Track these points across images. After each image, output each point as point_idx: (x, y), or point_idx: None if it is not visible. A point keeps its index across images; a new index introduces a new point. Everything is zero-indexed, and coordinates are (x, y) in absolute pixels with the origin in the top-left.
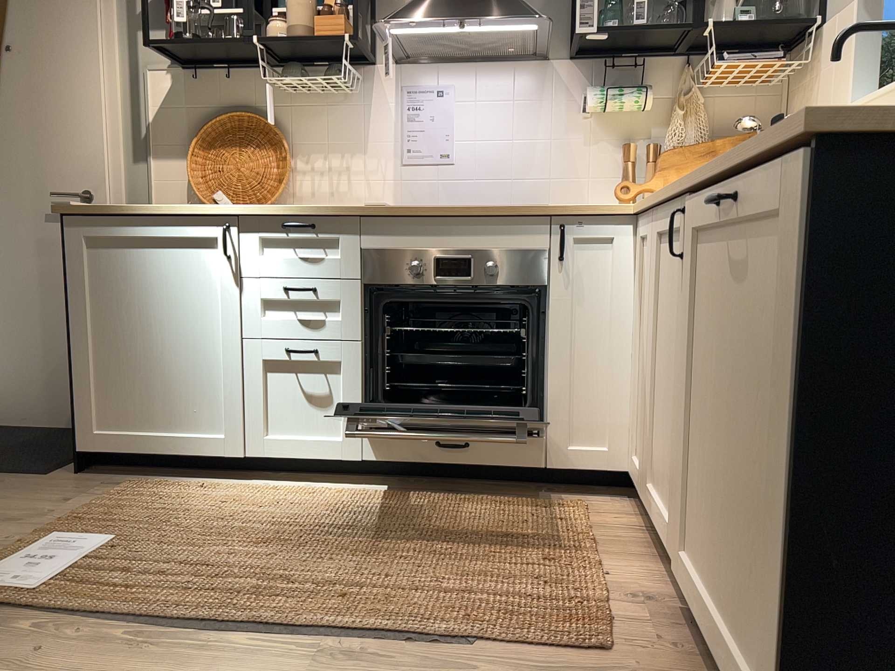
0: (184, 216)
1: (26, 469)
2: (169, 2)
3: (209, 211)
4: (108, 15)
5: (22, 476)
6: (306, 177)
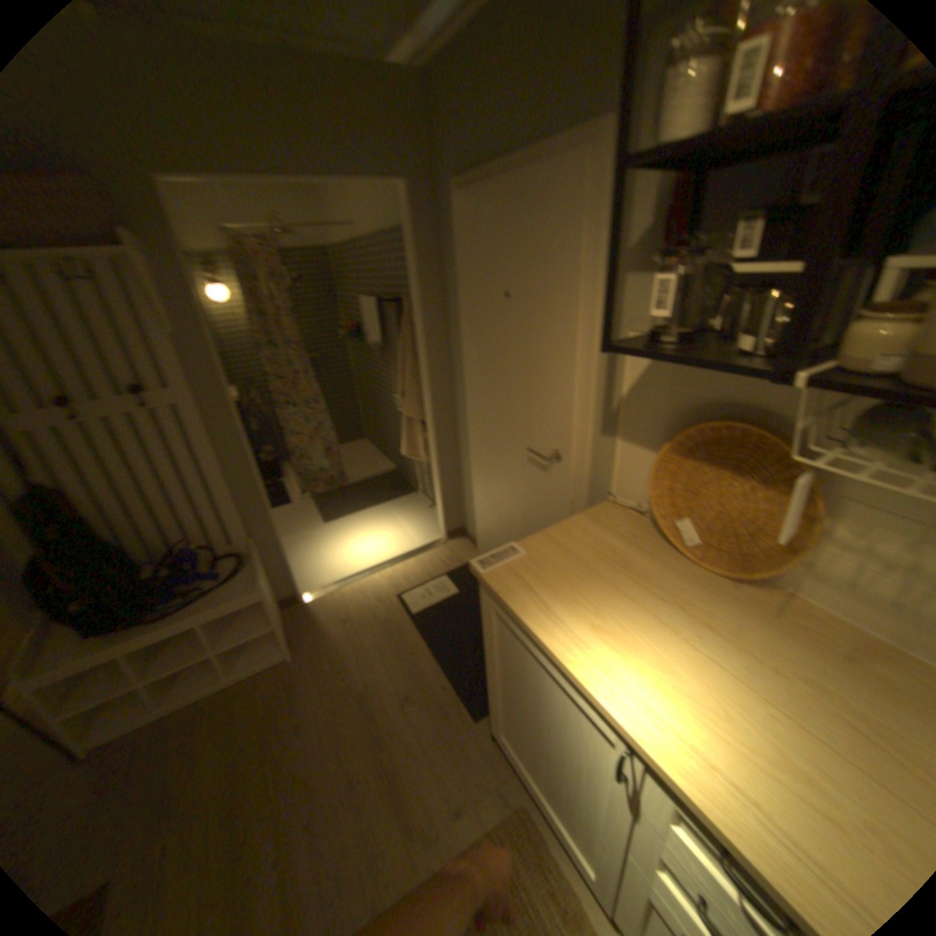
0: (579, 685)
1: (470, 698)
2: (677, 221)
3: (608, 715)
4: (594, 249)
5: (463, 710)
6: (854, 555)
